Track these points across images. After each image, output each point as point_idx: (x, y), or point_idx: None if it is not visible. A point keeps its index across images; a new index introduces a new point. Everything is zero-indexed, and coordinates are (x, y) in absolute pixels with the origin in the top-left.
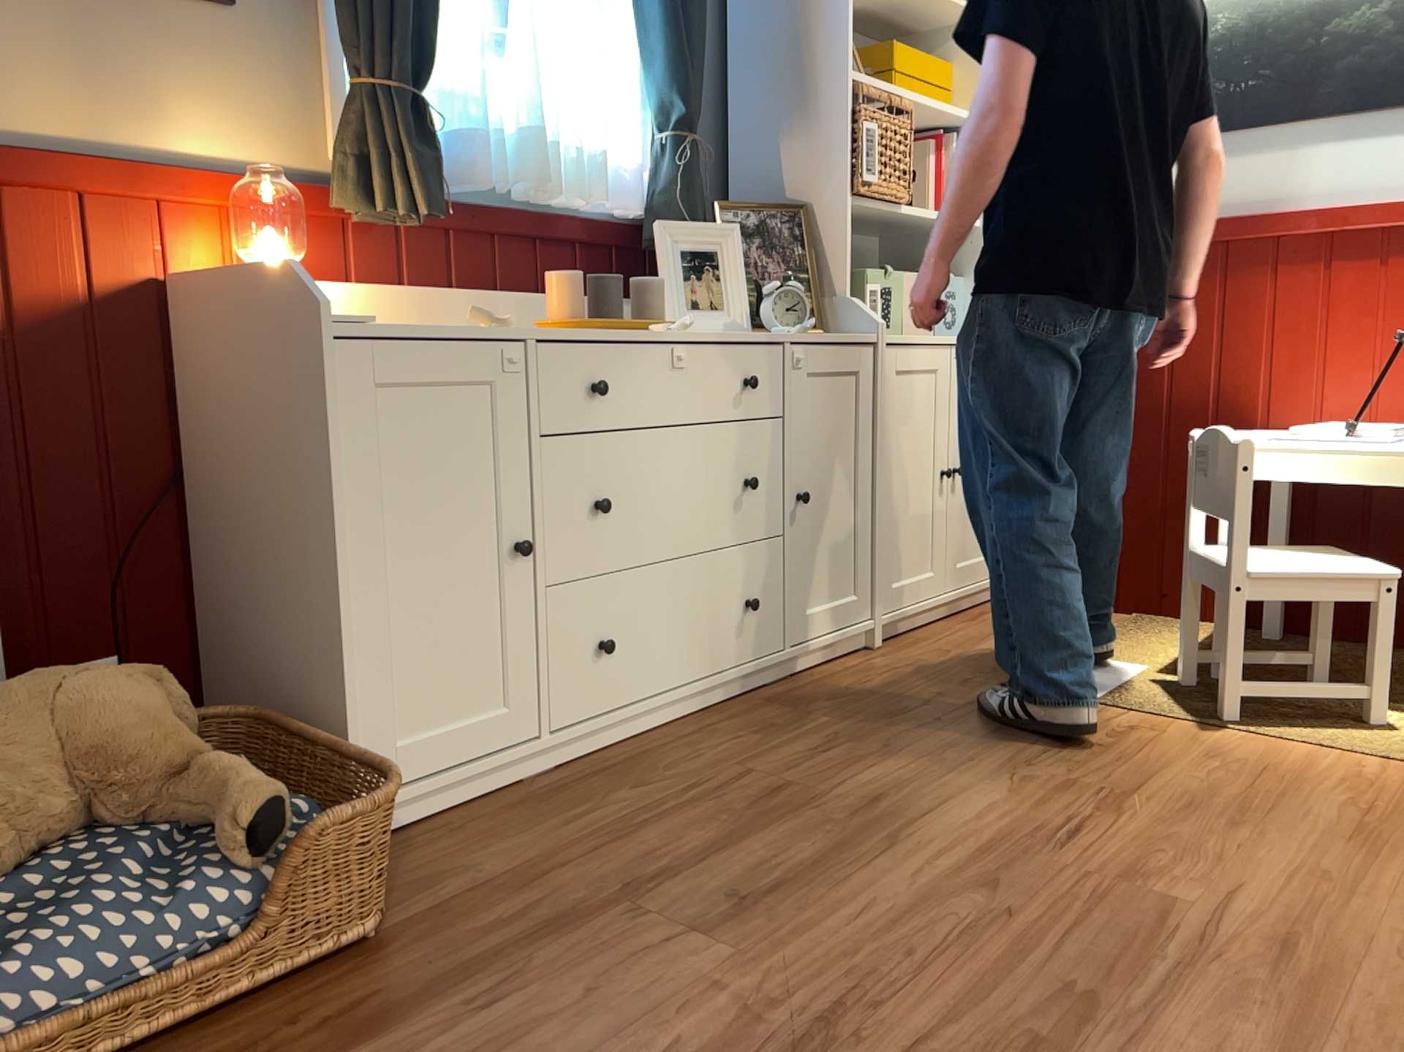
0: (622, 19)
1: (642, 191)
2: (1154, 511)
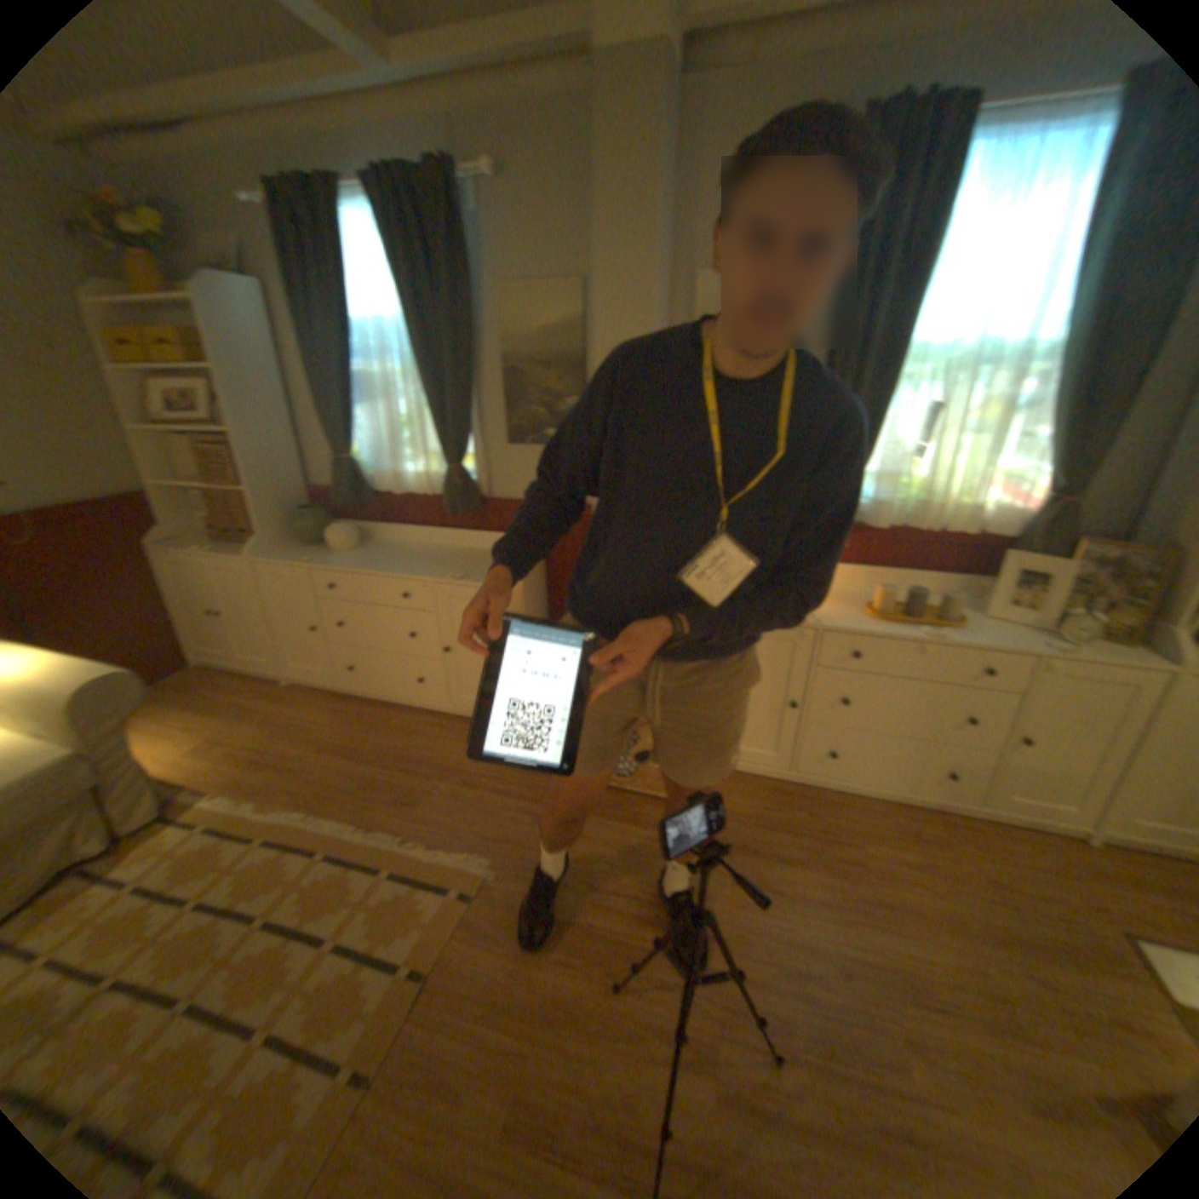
0: (1042, 420)
1: (1034, 519)
2: None
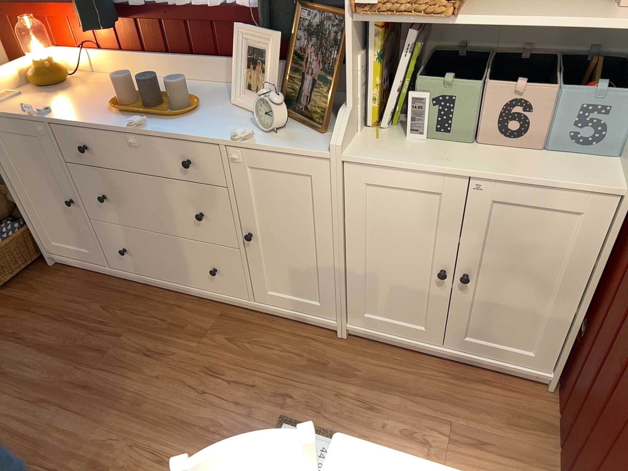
0: None
1: None
2: (600, 468)
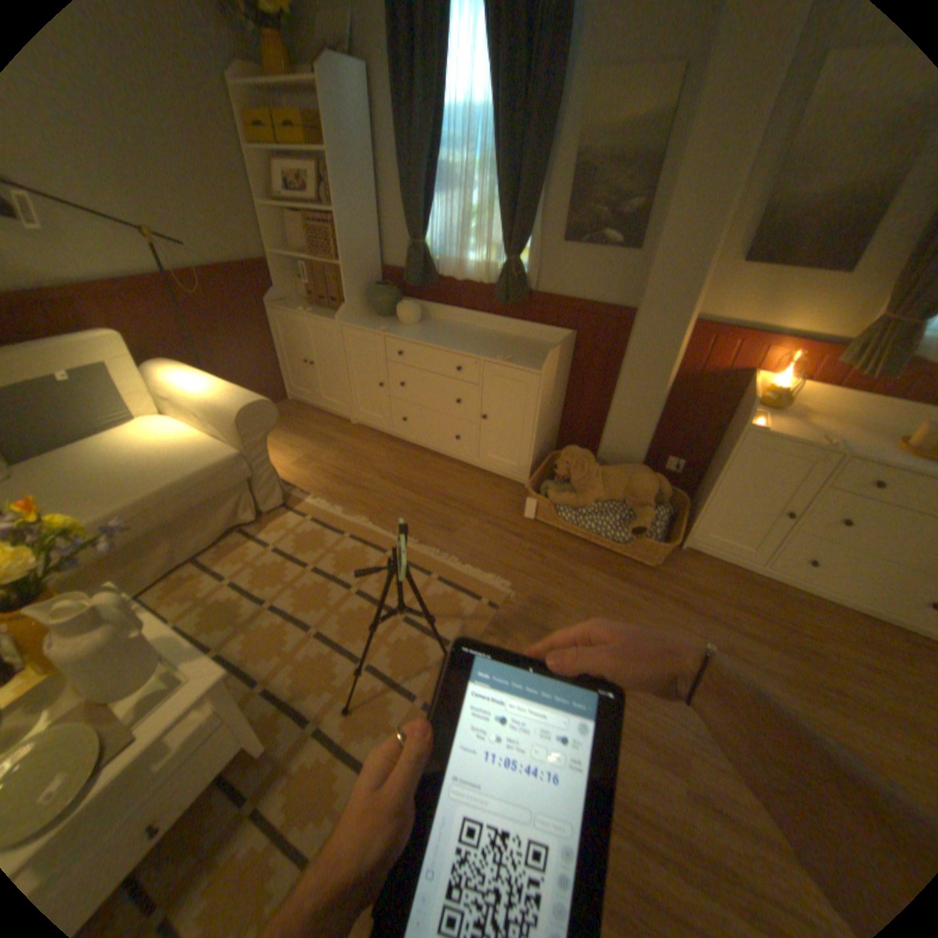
0: None
1: None
2: None
